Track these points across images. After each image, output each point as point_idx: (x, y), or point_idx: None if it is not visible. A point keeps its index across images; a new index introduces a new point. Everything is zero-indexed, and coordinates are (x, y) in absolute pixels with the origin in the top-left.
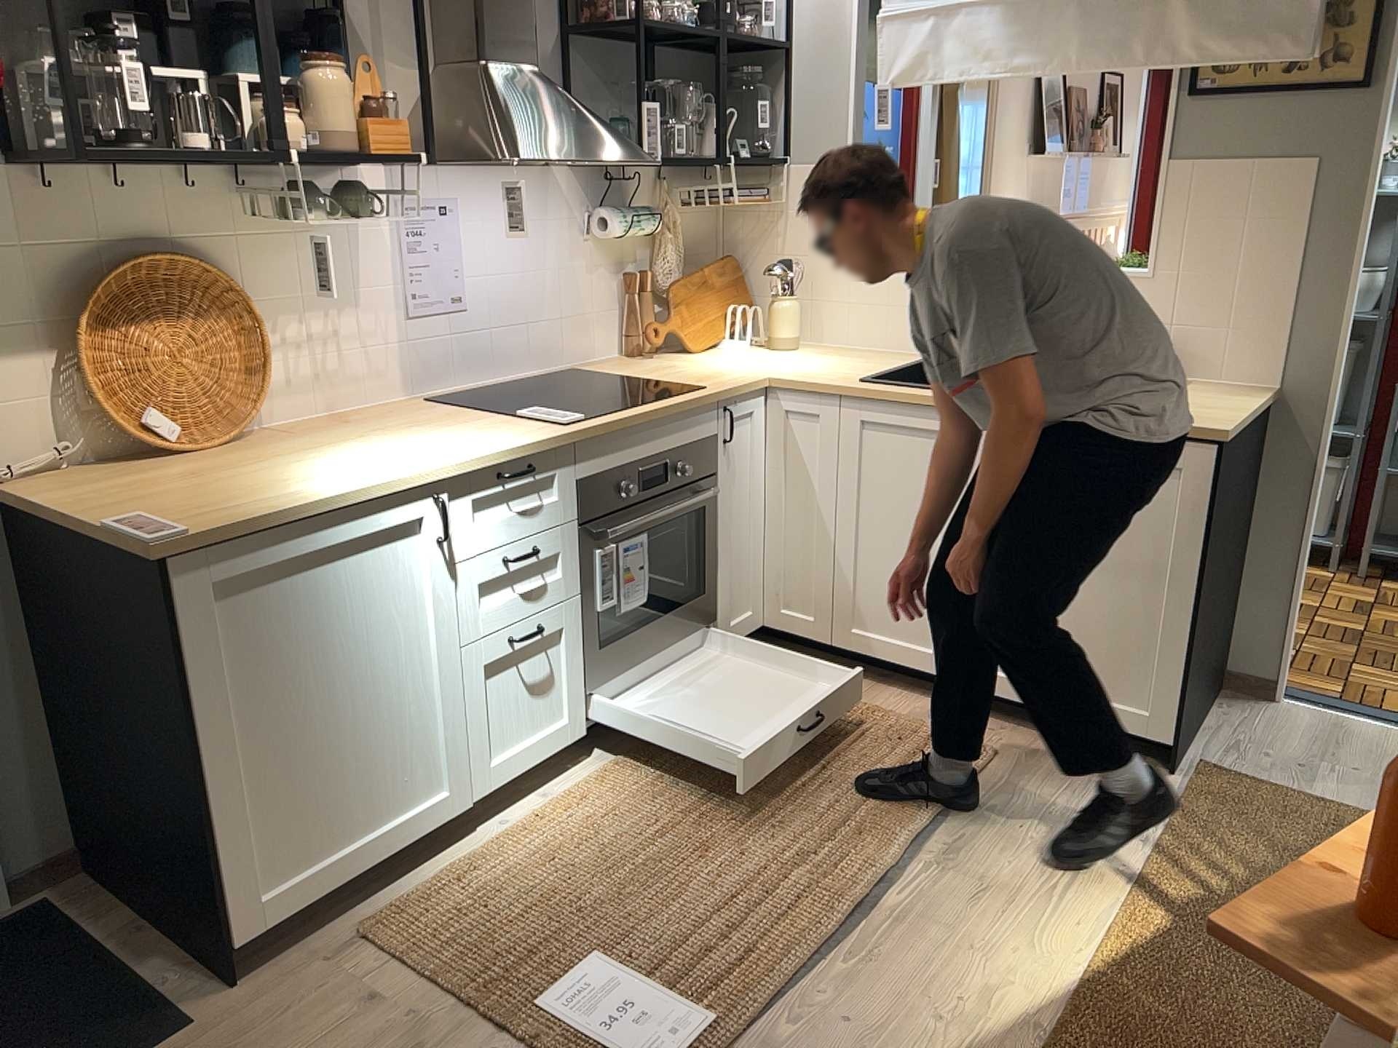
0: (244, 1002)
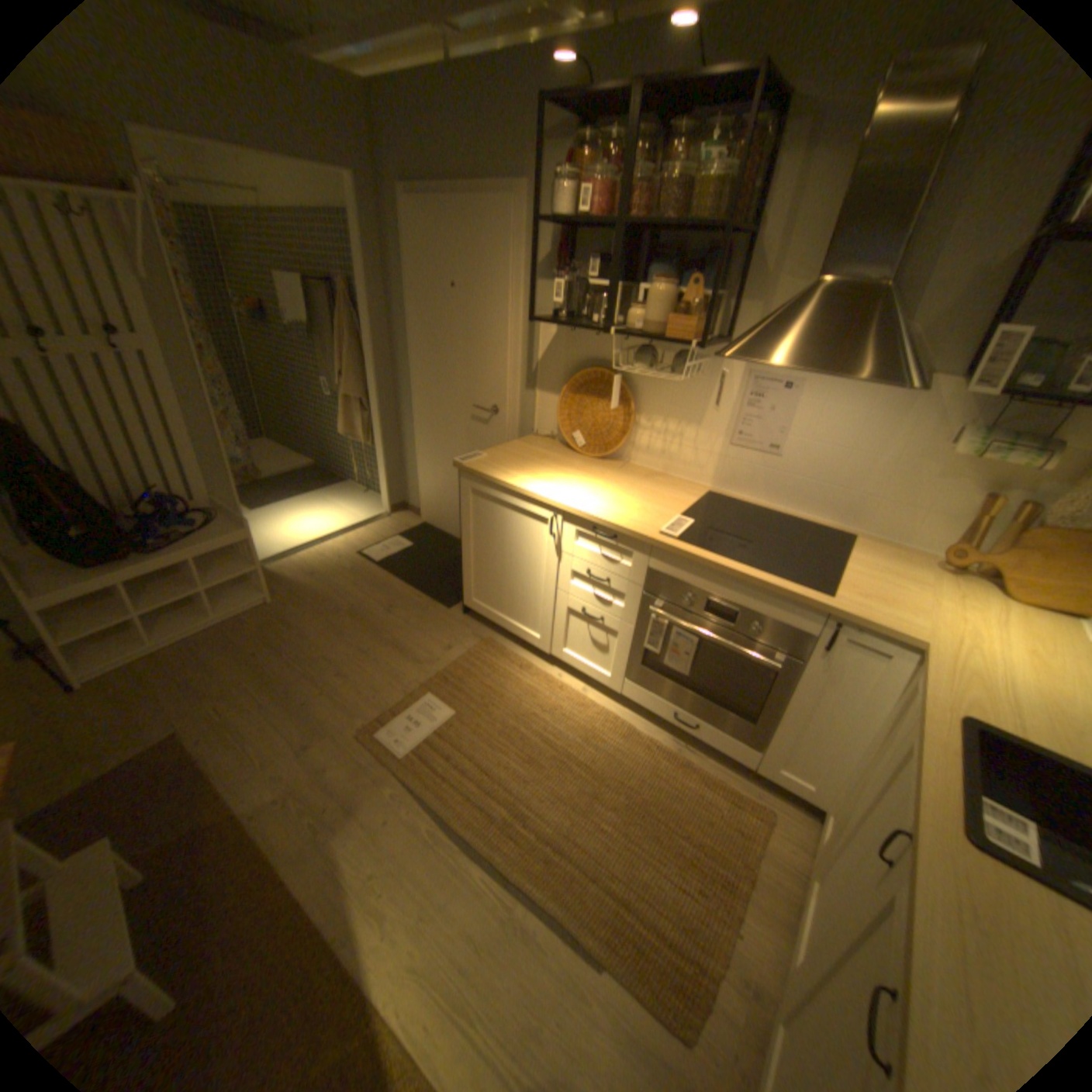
0: (456, 617)
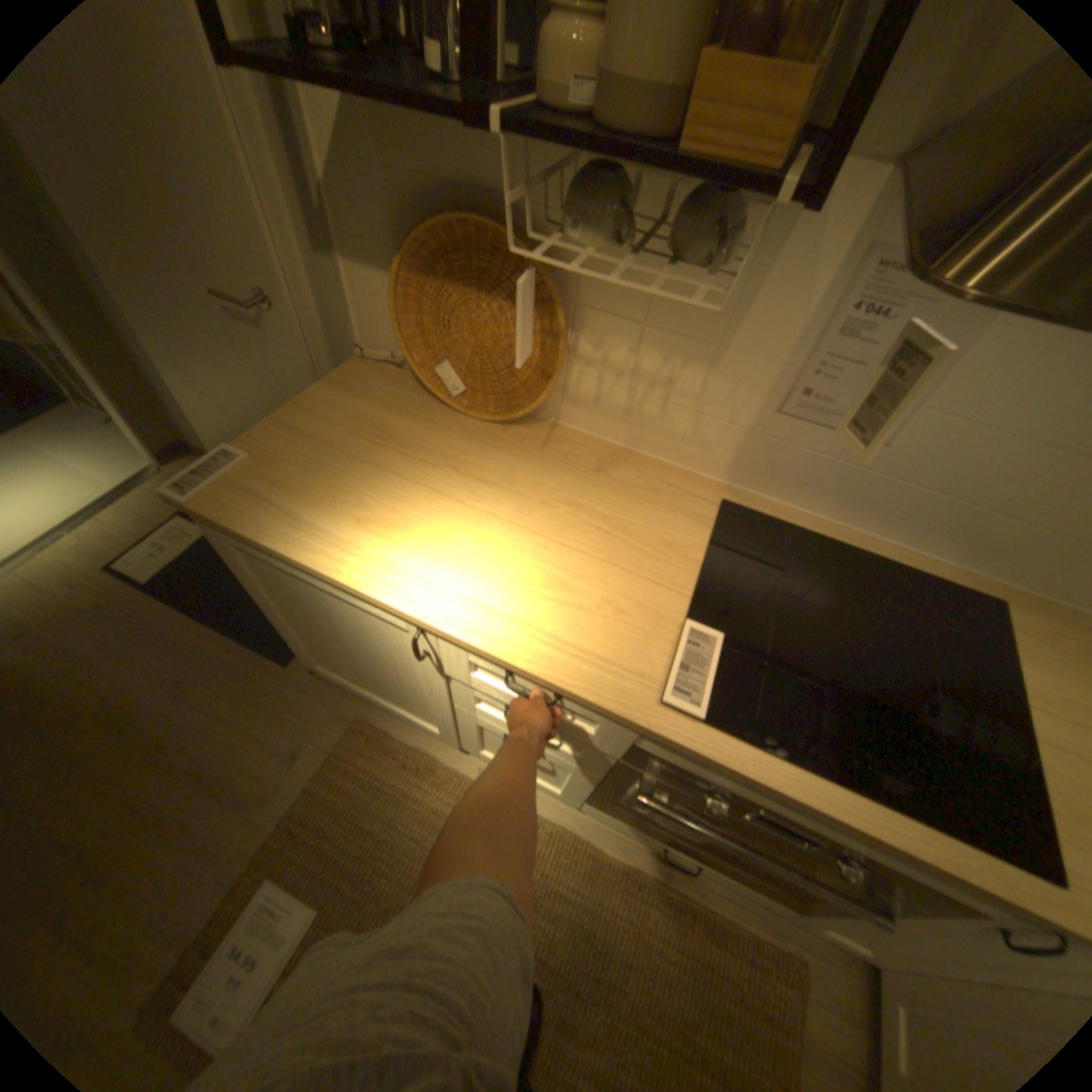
0: (299, 683)
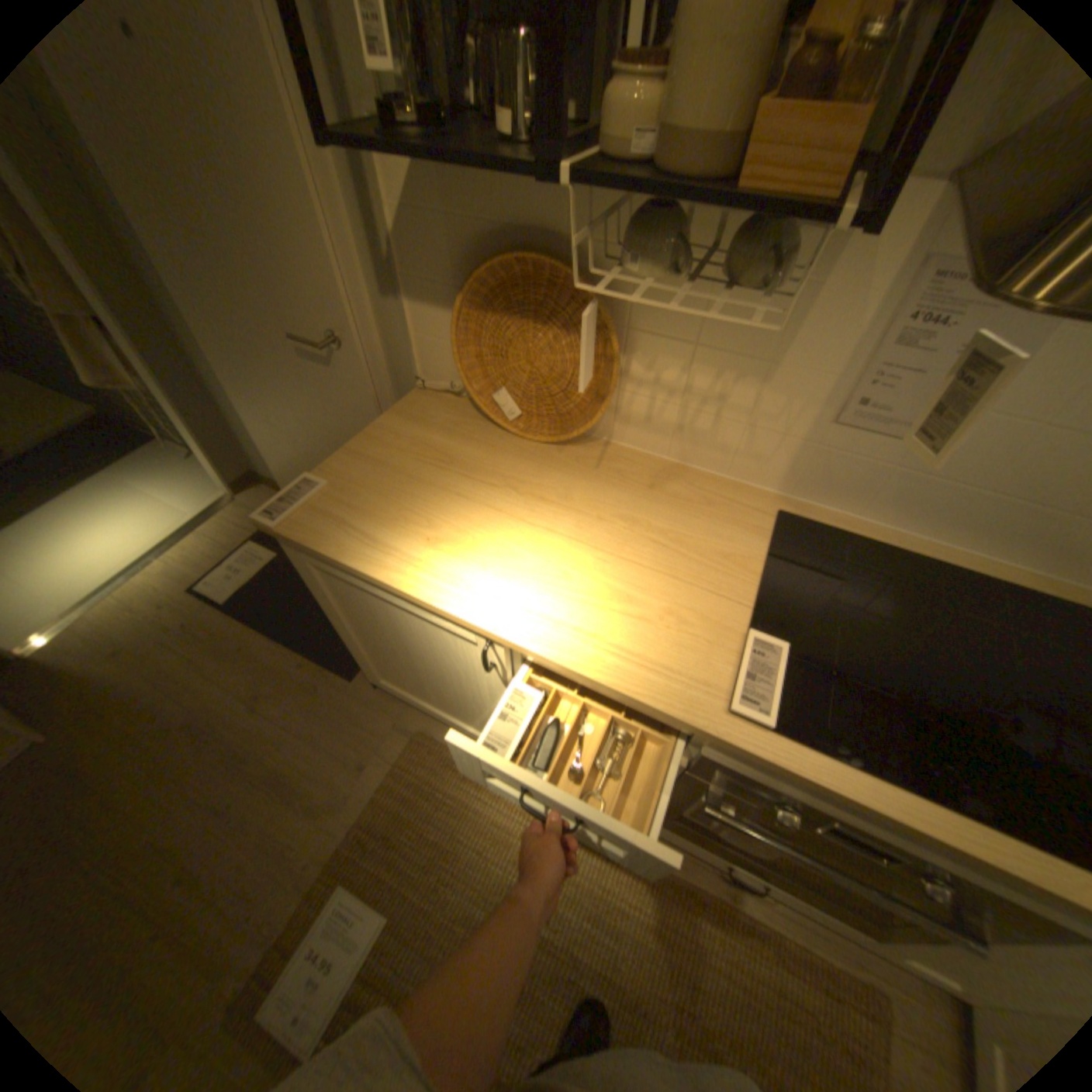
0: (363, 698)
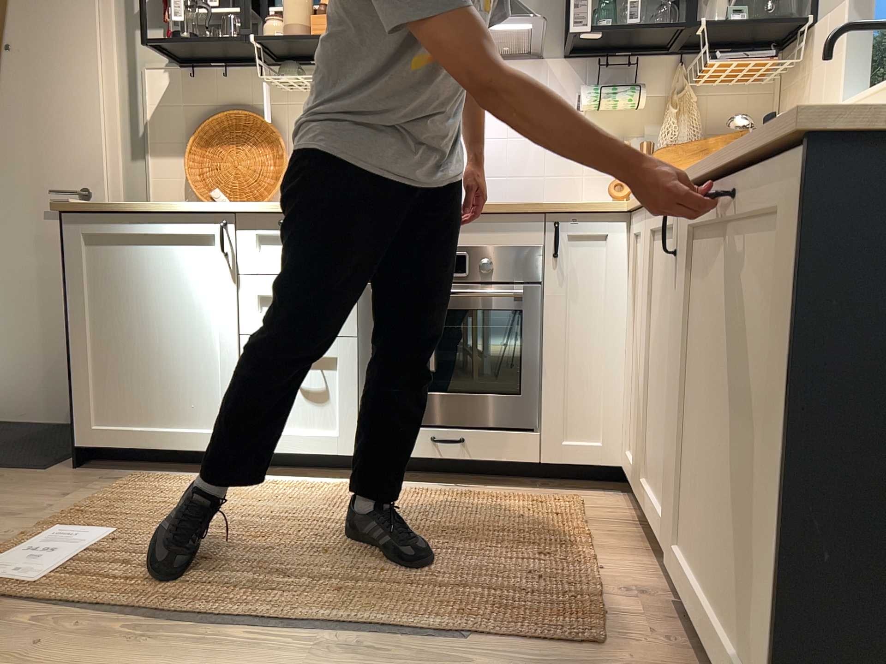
0: (63, 474)
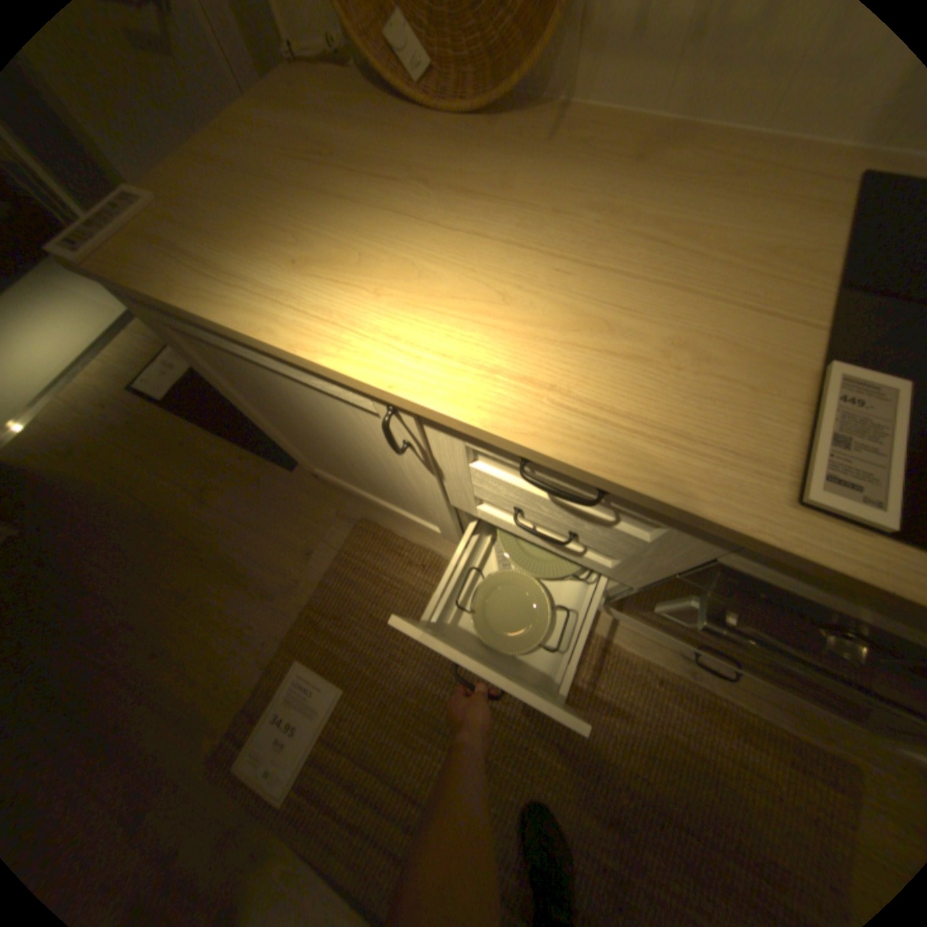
0: (304, 486)
